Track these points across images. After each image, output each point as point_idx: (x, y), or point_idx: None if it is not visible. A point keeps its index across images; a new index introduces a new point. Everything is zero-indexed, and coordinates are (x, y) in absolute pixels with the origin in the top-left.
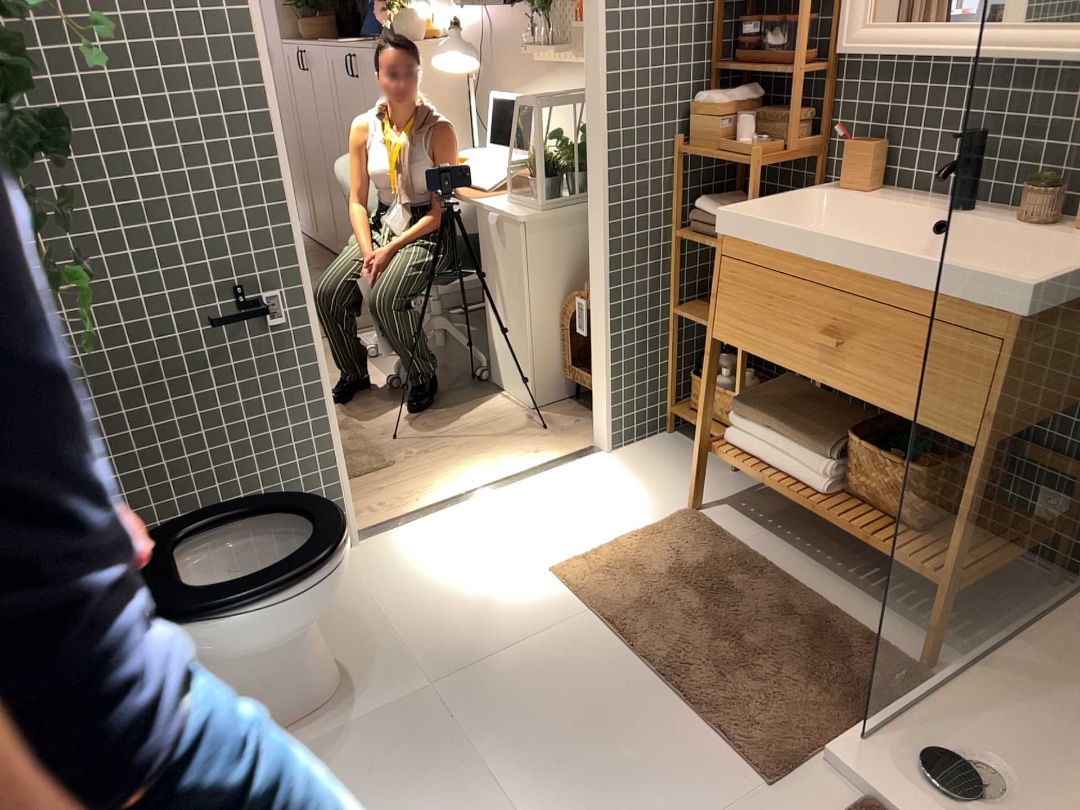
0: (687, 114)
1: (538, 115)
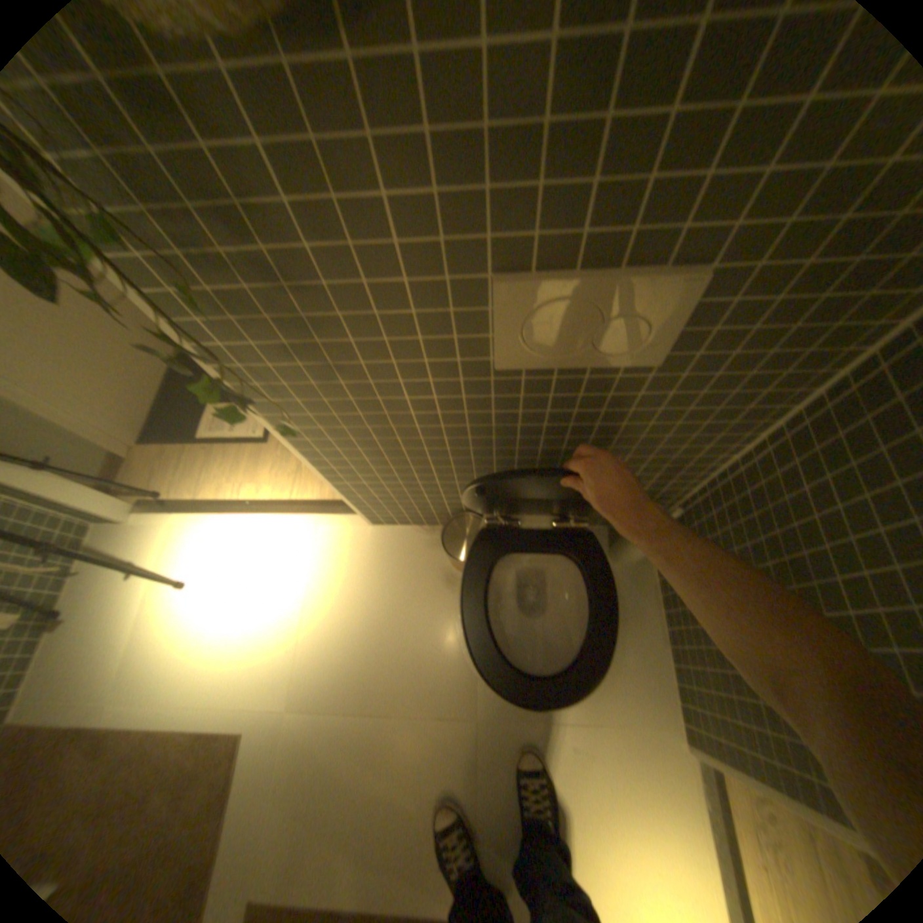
0: None
1: None
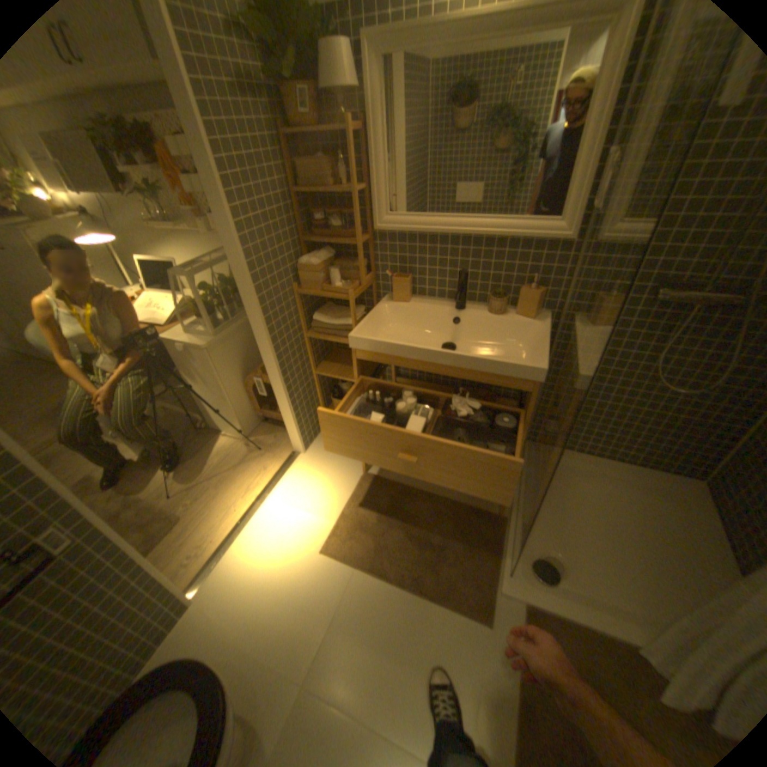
0: (295, 269)
1: (185, 274)
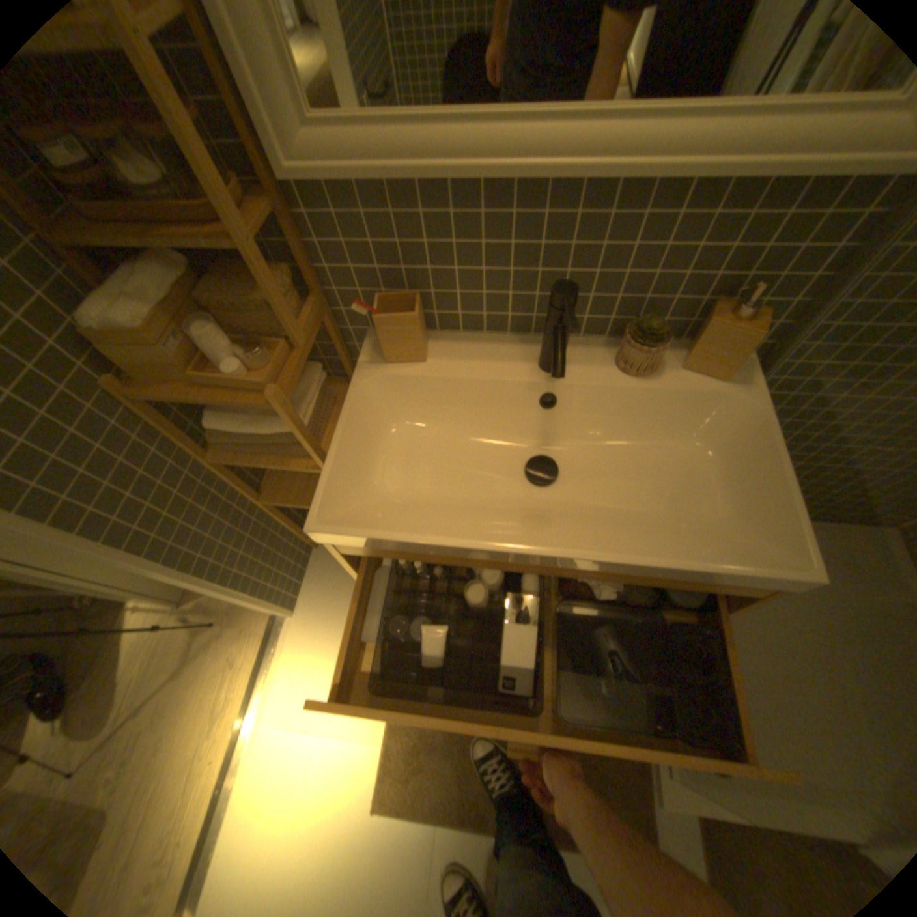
0: (83, 336)
1: None
